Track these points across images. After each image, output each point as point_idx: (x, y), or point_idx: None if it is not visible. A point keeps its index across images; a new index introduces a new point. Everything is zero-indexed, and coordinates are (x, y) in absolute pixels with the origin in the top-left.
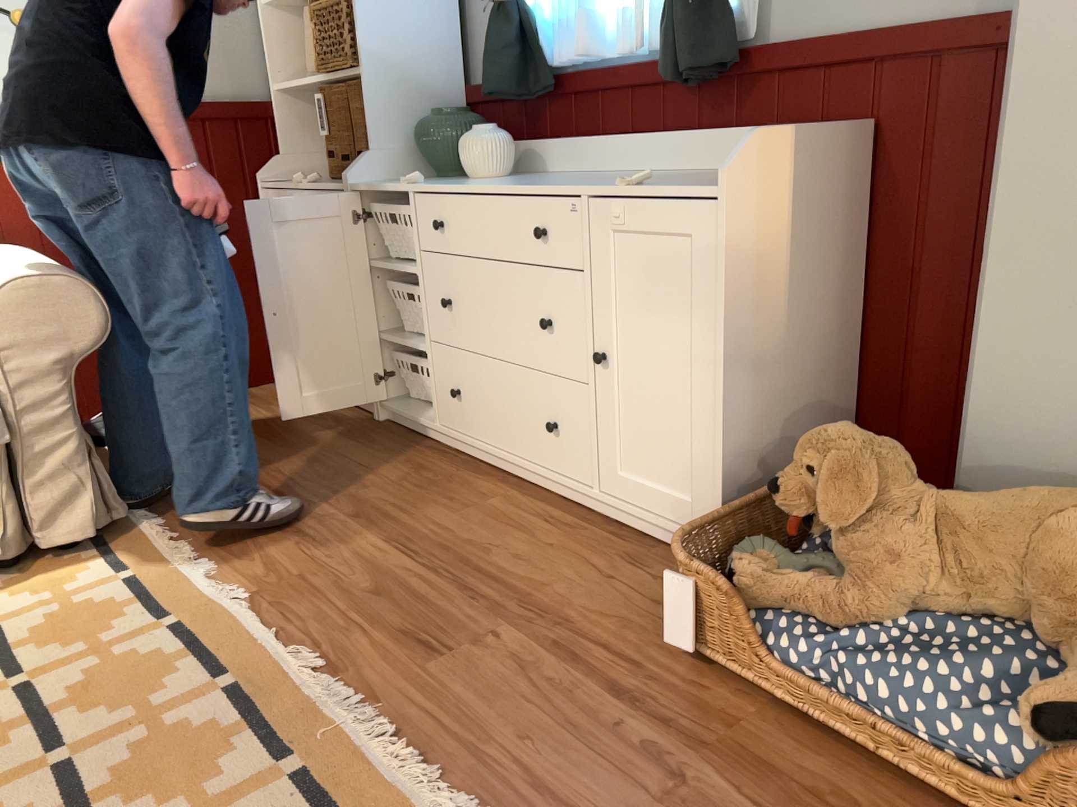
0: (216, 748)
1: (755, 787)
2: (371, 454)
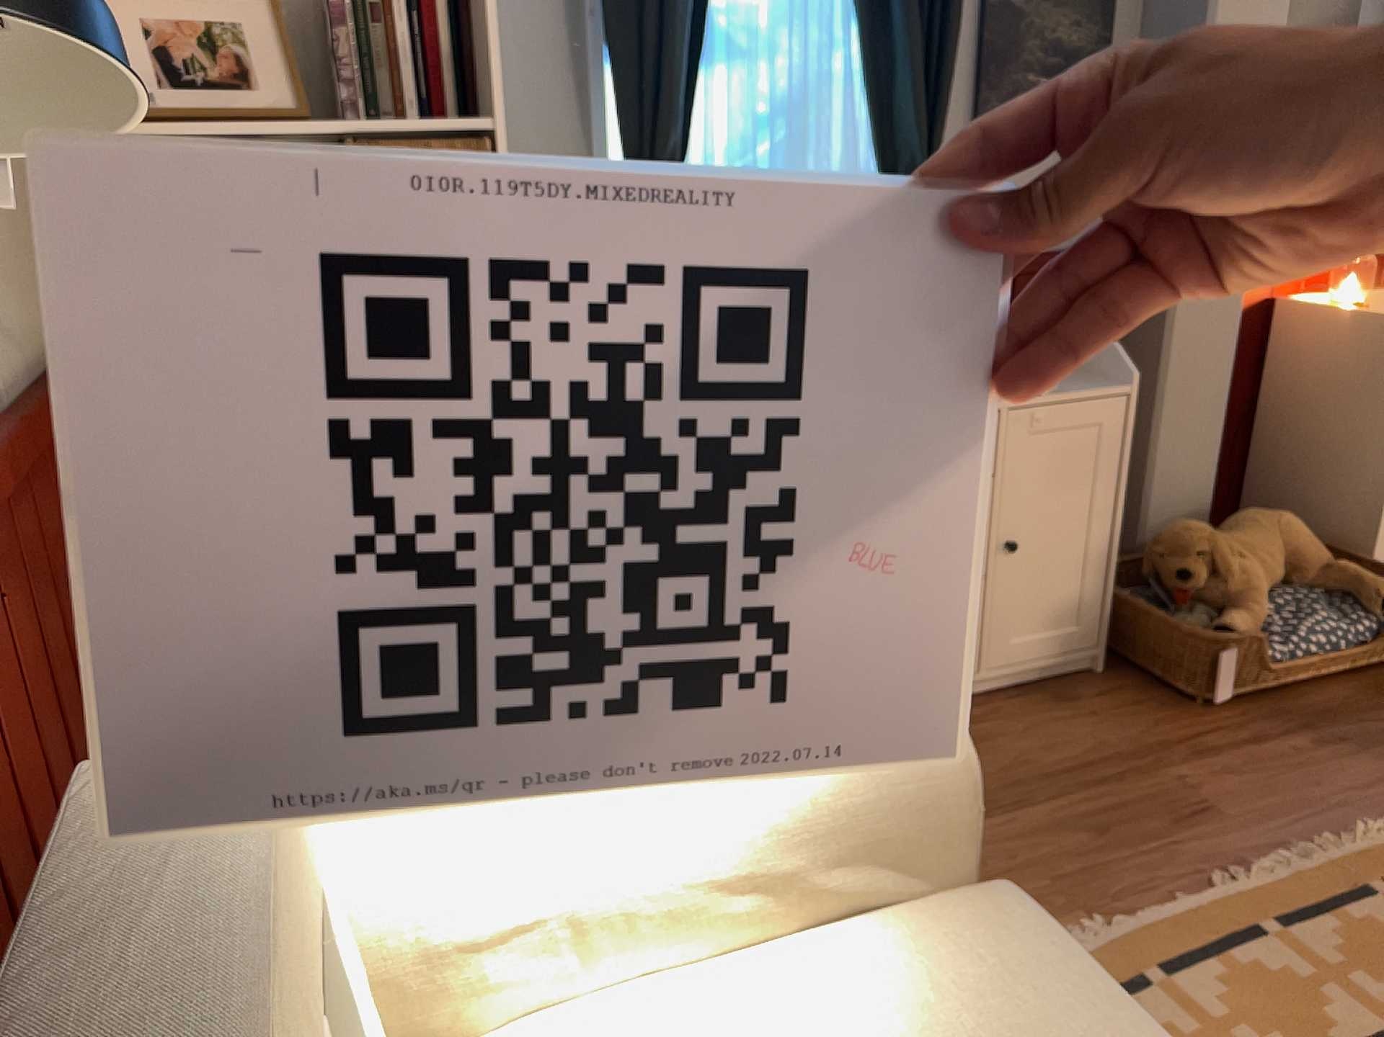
0: (1373, 930)
1: (1346, 720)
2: None
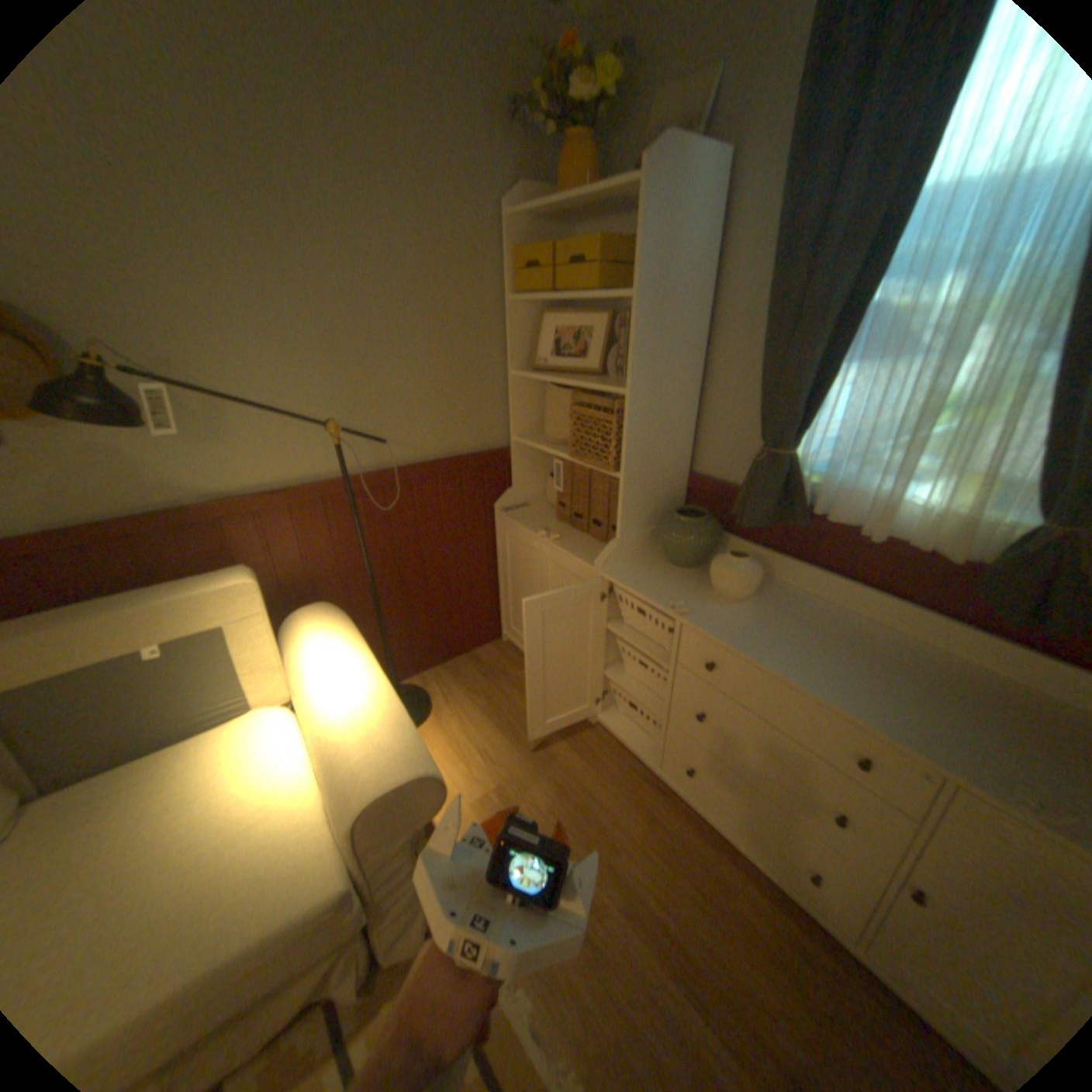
0: None
1: None
2: (605, 785)
